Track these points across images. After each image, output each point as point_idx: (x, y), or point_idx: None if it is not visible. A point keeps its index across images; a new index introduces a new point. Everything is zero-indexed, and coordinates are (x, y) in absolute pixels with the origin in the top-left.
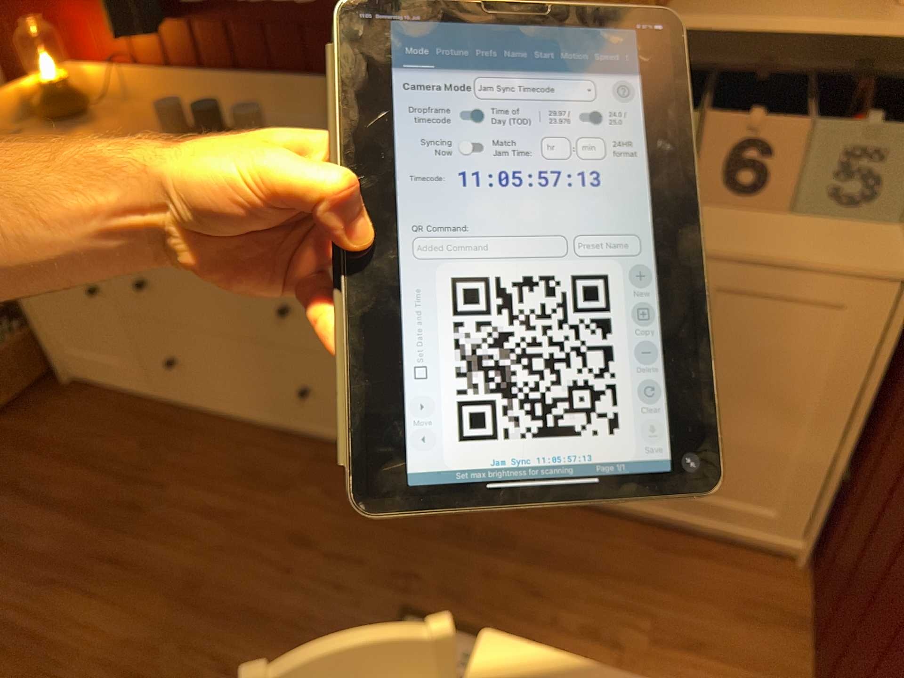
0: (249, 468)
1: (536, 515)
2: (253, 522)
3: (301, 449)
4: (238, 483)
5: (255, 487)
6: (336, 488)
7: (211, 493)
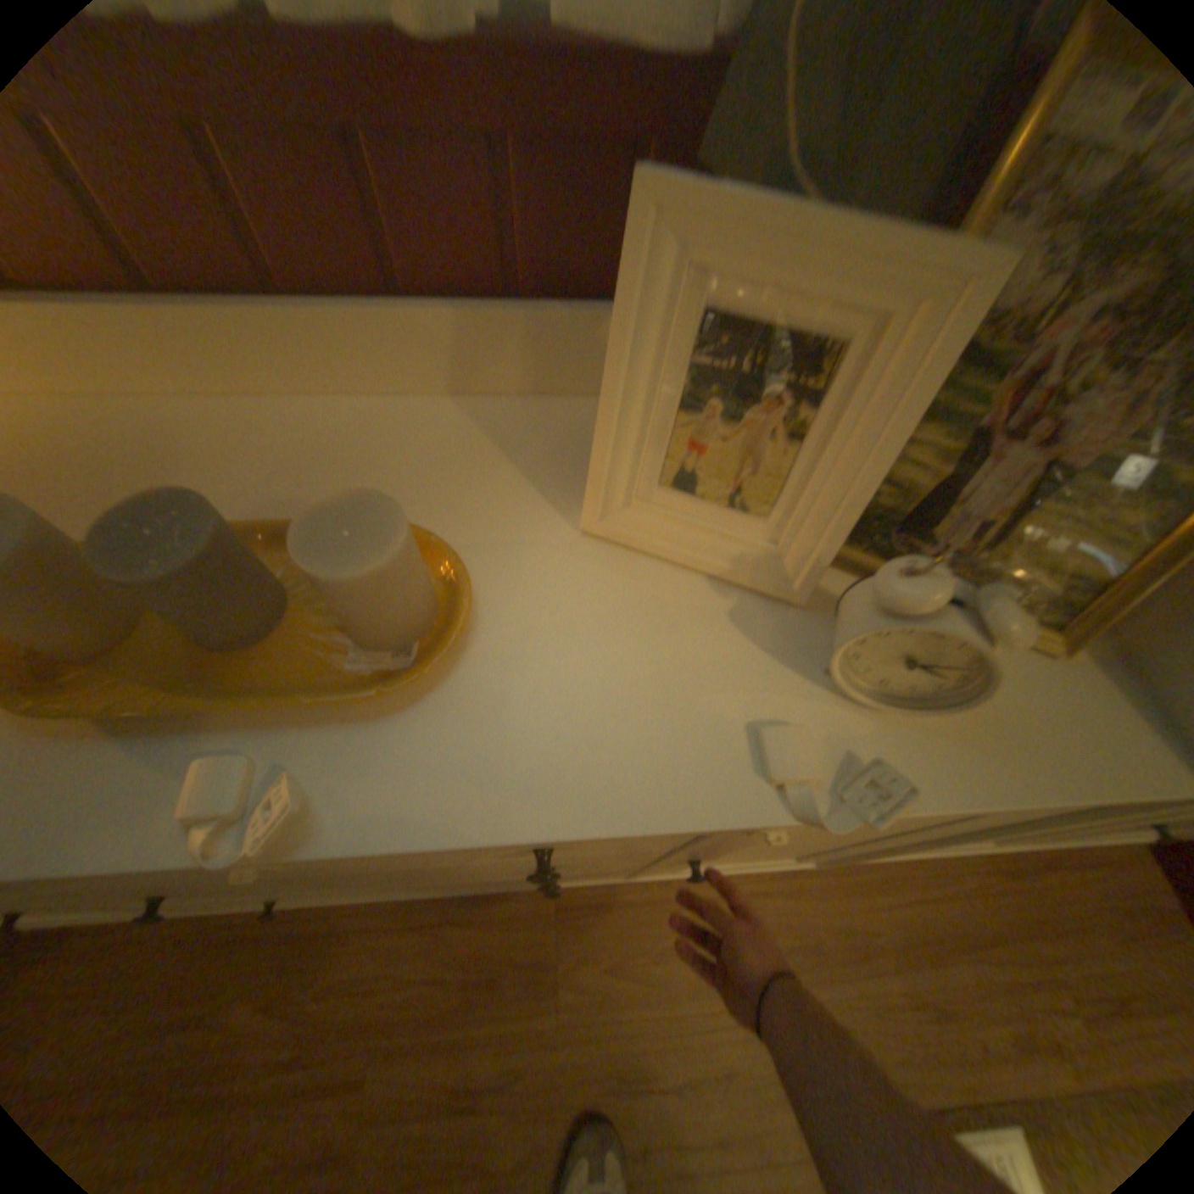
0: (476, 978)
1: (872, 888)
2: (539, 1084)
3: (531, 903)
4: (475, 1014)
5: (506, 1010)
6: (619, 957)
7: (443, 1059)
